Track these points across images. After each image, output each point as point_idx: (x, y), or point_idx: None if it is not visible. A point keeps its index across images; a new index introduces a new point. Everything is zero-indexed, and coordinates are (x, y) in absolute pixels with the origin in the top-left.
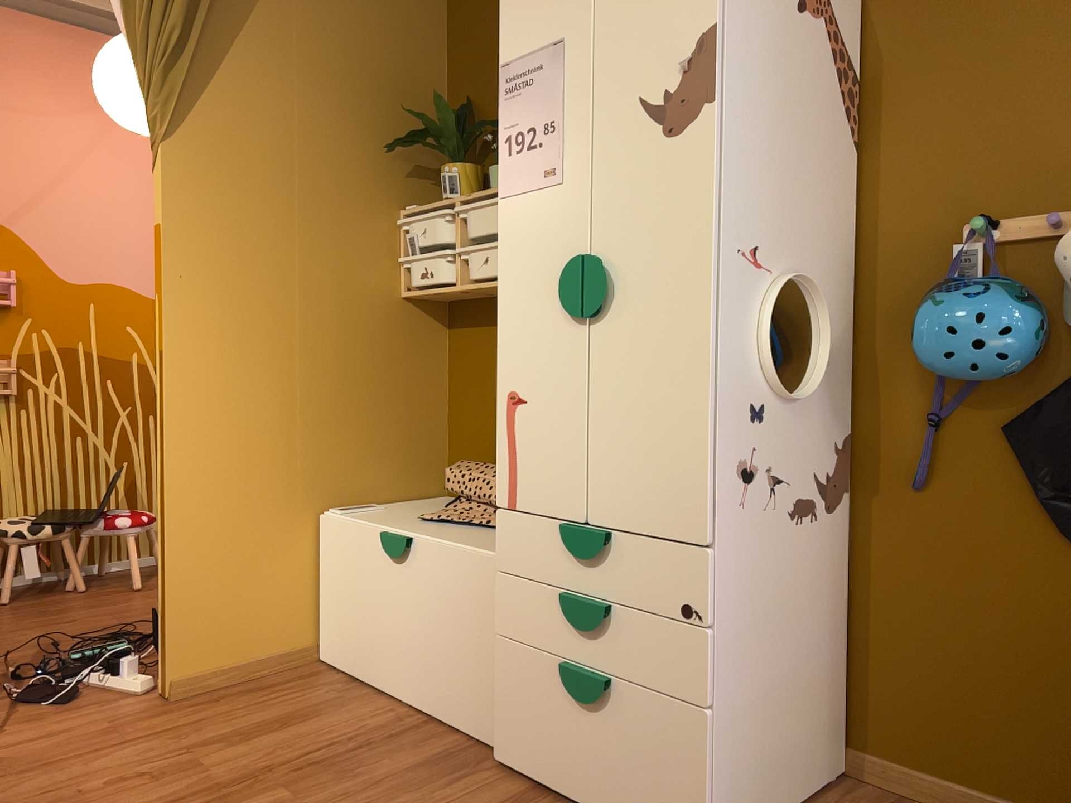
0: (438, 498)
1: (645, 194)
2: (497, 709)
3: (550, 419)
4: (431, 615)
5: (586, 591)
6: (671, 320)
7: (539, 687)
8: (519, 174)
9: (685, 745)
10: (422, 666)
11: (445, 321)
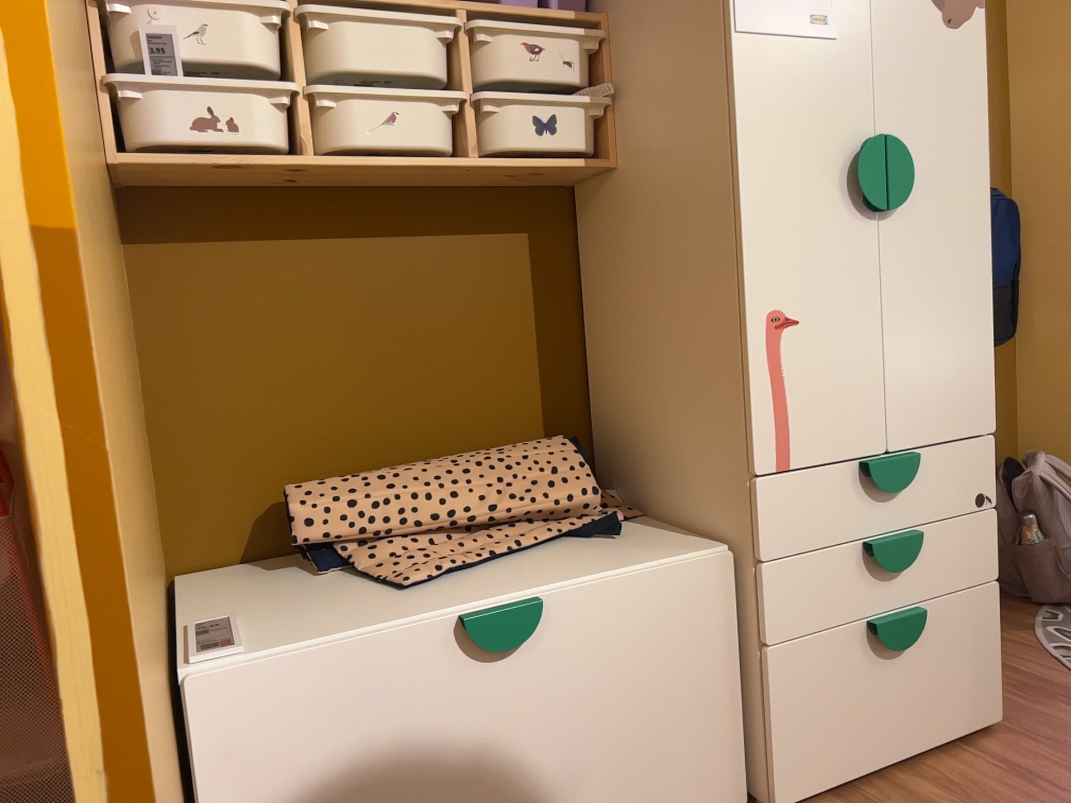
0: (195, 578)
1: (930, 82)
2: (771, 745)
3: (837, 340)
4: (598, 703)
5: (891, 528)
6: (959, 220)
7: (837, 671)
8: (773, 8)
9: (983, 622)
10: (584, 797)
11: (122, 231)
